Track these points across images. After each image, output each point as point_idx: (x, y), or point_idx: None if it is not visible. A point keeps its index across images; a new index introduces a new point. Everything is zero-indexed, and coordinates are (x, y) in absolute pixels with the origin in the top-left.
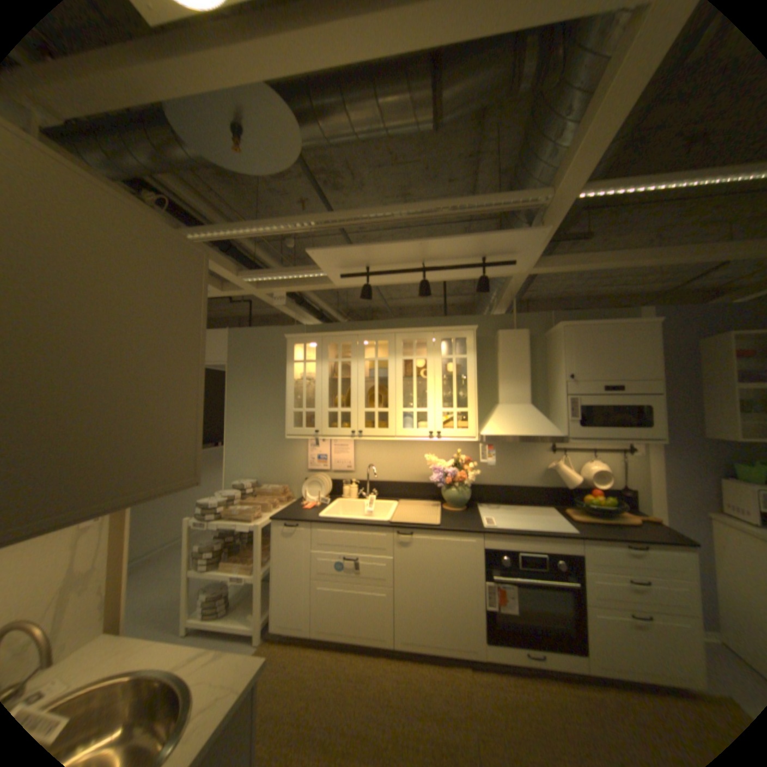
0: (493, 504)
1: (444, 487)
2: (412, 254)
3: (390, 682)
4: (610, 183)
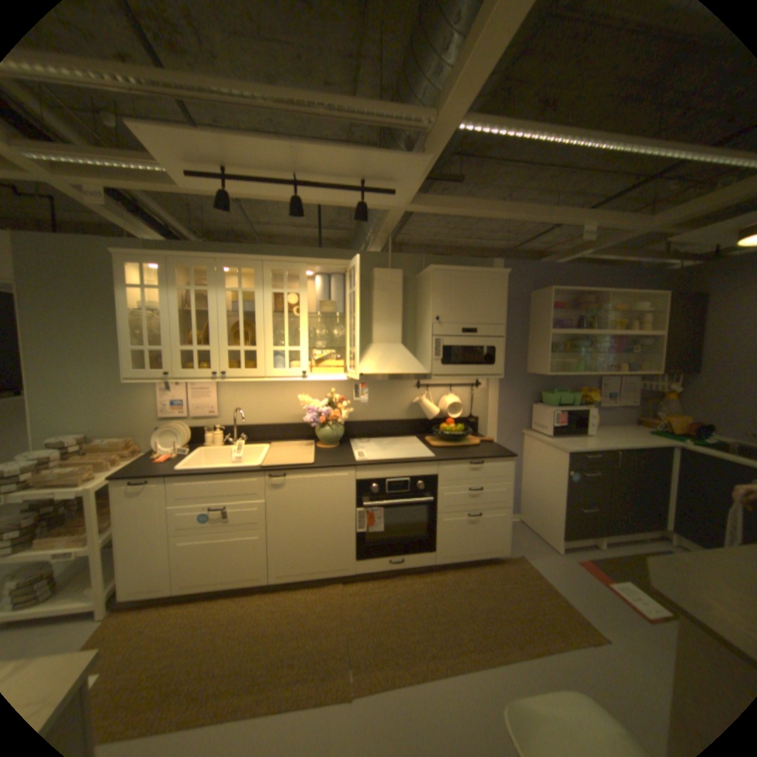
0: (365, 437)
1: (318, 425)
2: (281, 159)
3: (264, 614)
4: (487, 119)
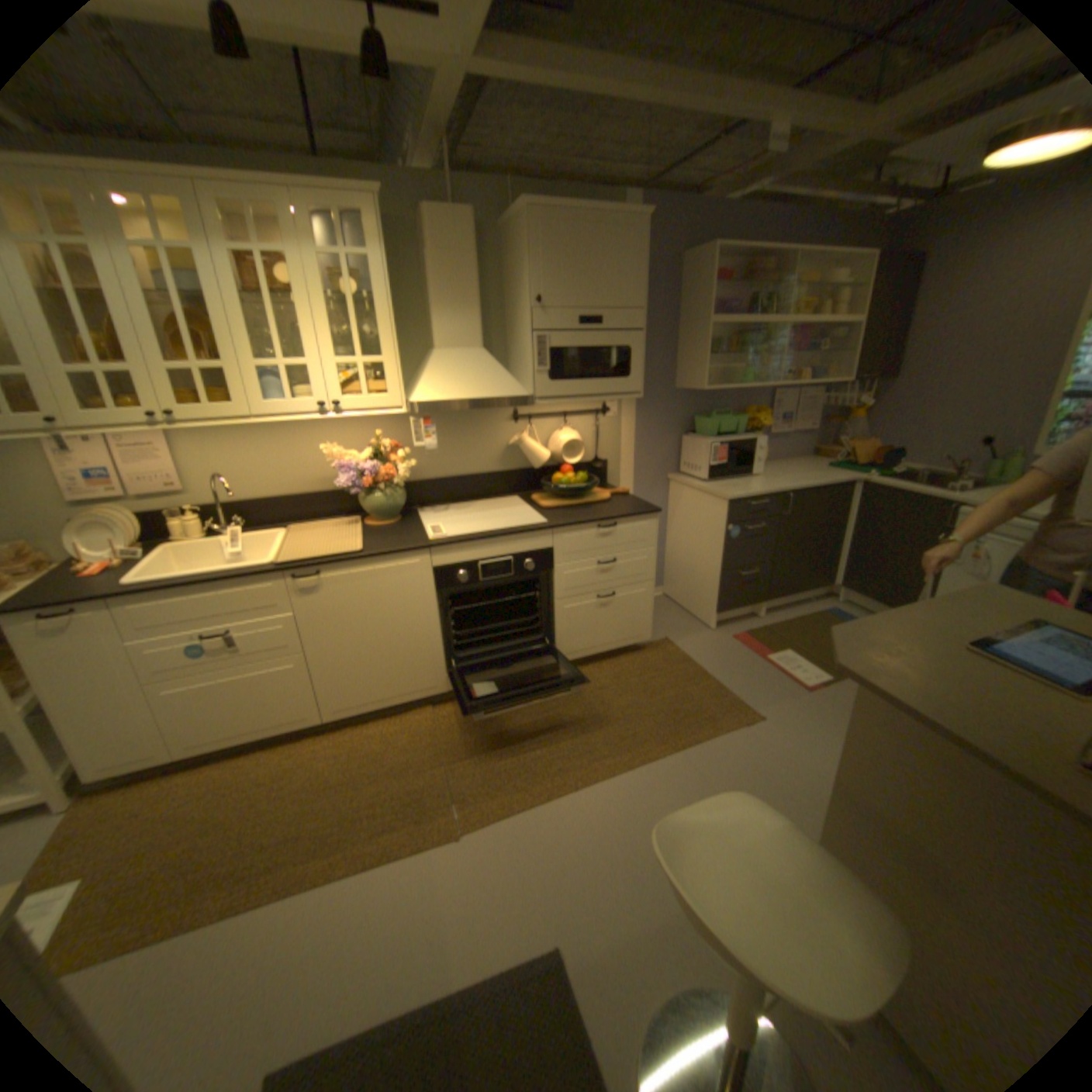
0: (441, 504)
1: (362, 492)
2: None
3: (325, 760)
4: None
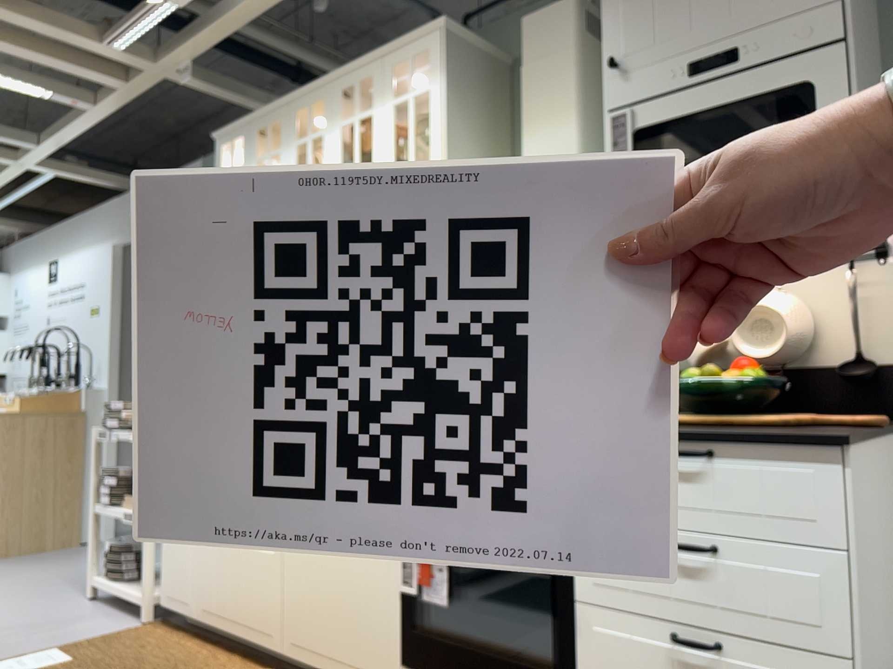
0: None
1: None
2: None
3: None
4: None
